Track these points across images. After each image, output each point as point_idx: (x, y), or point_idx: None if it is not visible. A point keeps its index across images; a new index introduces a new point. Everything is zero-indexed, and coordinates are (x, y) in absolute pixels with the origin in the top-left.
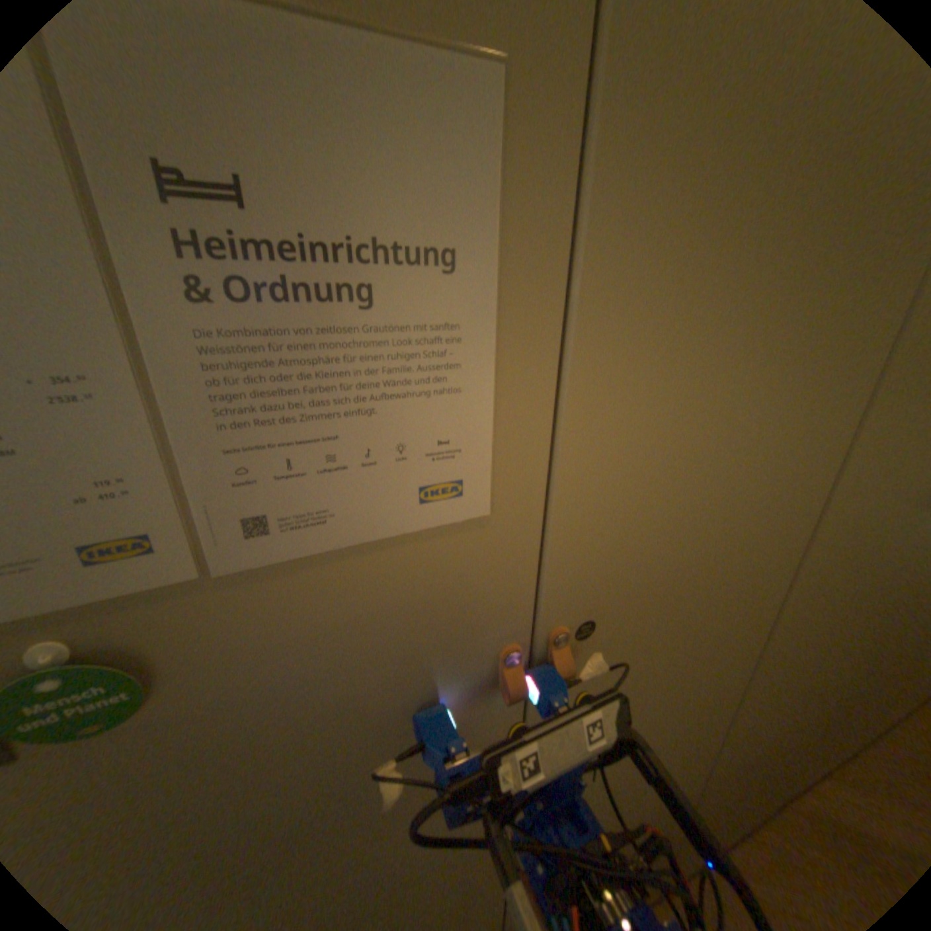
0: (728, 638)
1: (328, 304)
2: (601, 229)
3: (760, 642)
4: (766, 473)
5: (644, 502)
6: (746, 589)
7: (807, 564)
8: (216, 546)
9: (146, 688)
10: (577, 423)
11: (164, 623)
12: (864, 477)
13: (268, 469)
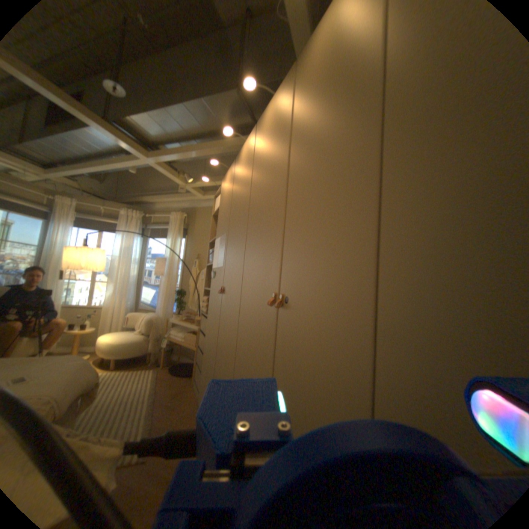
0: (233, 310)
1: (221, 247)
2: (227, 239)
3: (236, 320)
4: (235, 266)
5: (227, 267)
6: (234, 295)
7: (241, 296)
8: (217, 264)
9: (214, 275)
10: (226, 256)
11: (215, 270)
12: (246, 272)
13: (219, 259)
